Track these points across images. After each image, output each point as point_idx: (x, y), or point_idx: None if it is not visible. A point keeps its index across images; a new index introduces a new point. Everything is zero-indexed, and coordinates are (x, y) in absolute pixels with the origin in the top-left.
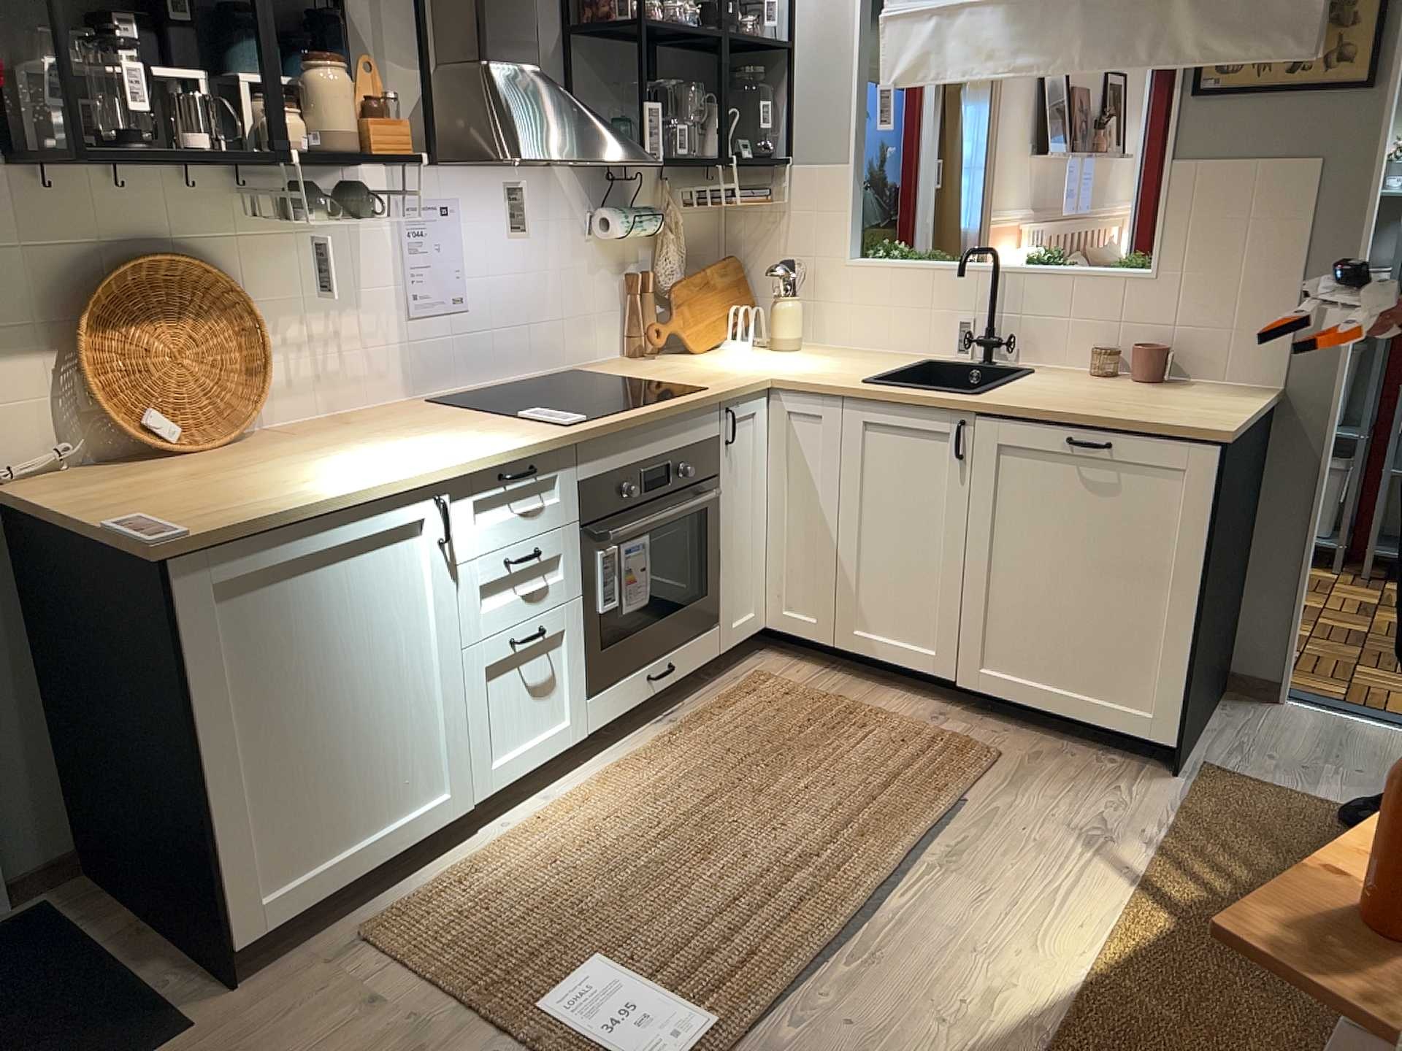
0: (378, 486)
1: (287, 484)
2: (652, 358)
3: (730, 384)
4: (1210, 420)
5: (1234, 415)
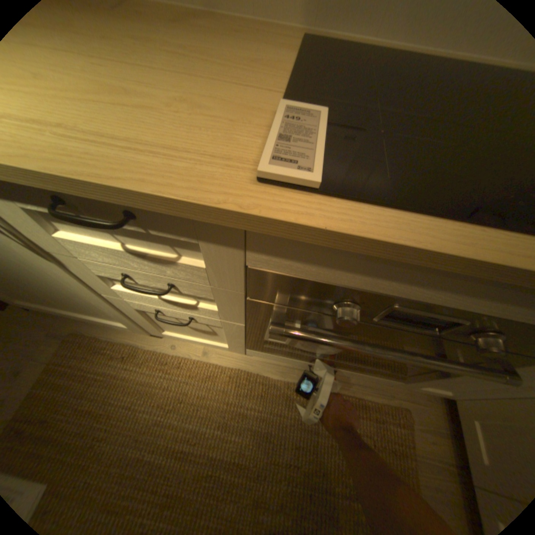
0: None
1: None
2: None
3: None
4: None
5: None
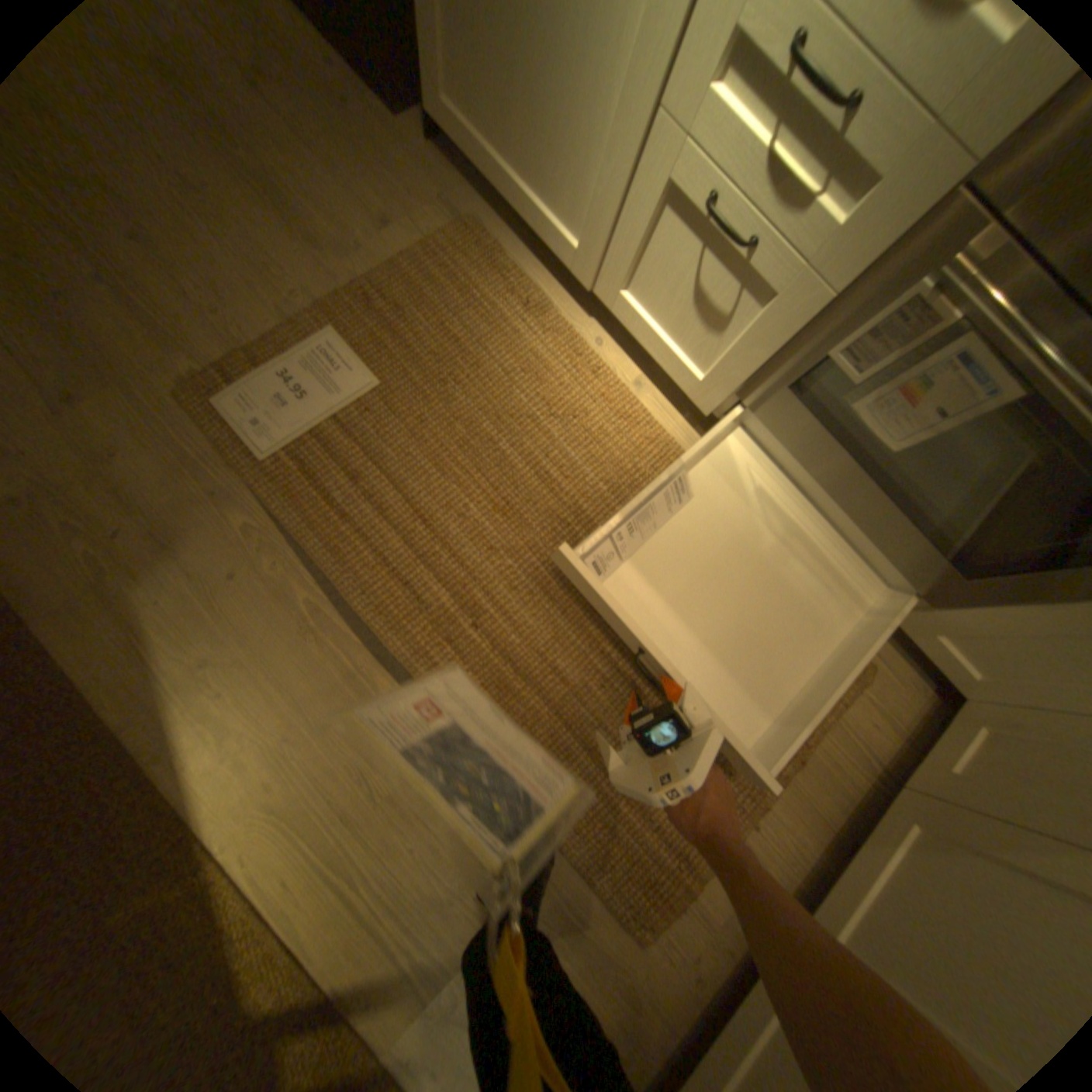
0: None
1: None
2: None
3: None
4: None
5: None
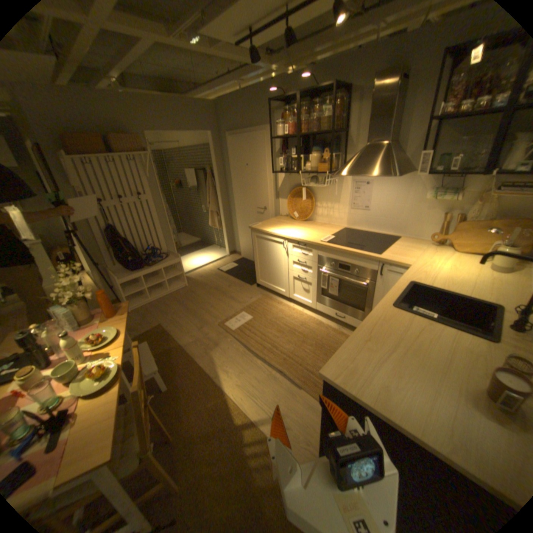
0: (274, 233)
1: (276, 228)
2: (441, 246)
3: (391, 258)
4: (349, 375)
5: (368, 396)
